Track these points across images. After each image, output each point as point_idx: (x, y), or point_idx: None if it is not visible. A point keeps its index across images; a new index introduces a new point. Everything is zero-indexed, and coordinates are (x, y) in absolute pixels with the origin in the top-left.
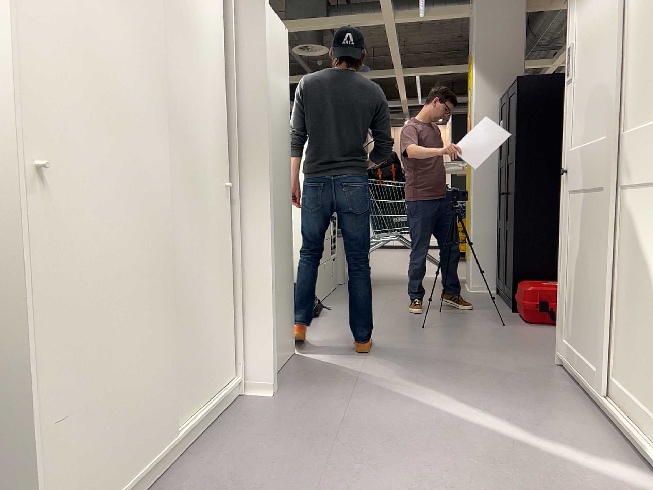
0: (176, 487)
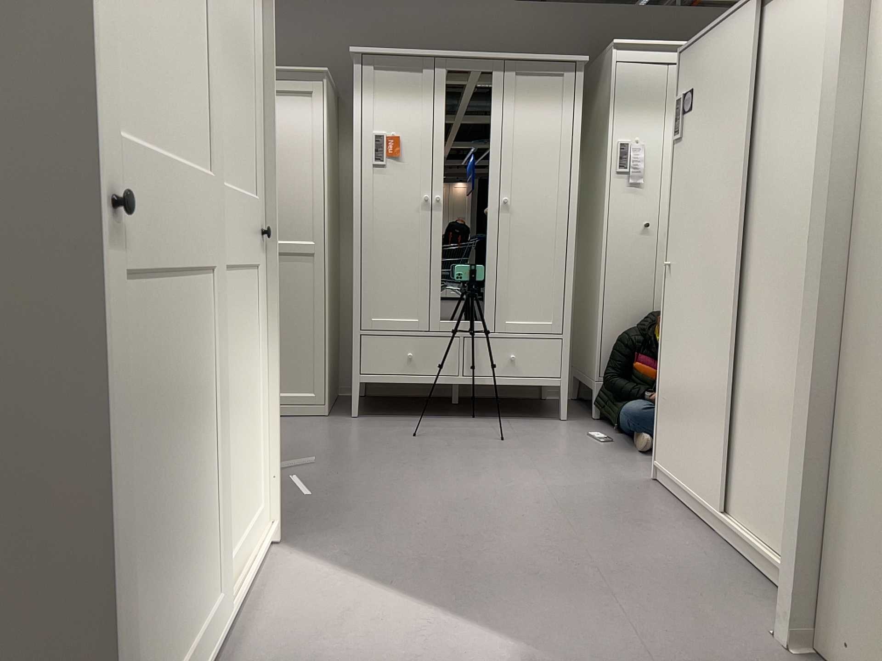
0: (676, 516)
